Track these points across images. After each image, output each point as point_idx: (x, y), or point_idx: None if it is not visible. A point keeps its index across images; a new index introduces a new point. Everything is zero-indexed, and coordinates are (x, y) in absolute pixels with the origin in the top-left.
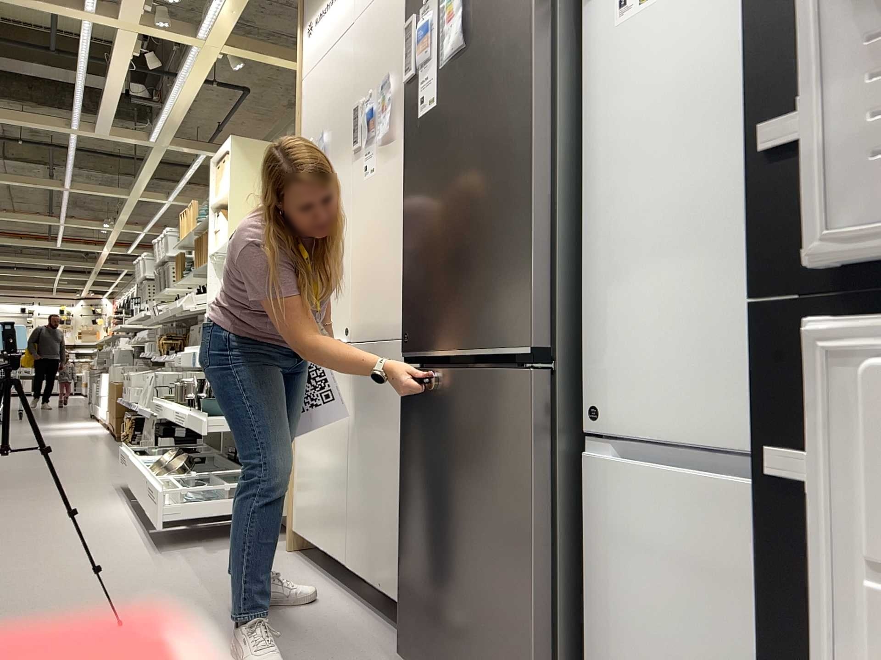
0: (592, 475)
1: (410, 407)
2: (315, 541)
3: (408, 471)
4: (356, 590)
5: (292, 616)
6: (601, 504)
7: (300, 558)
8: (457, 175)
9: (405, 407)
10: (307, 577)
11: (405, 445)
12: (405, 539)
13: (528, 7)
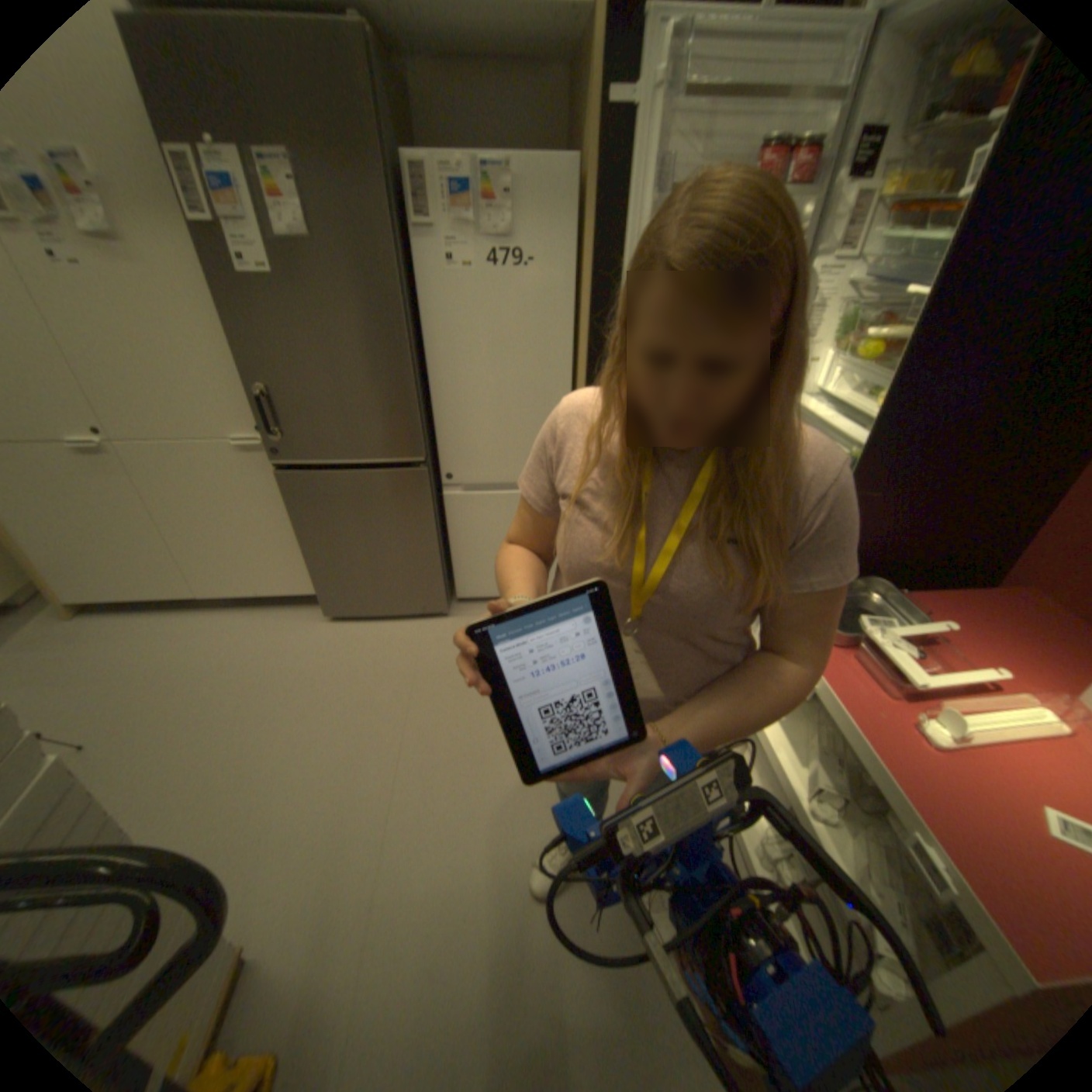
0: (445, 501)
1: (296, 495)
2: (124, 600)
3: (306, 530)
4: (202, 608)
5: (199, 648)
6: (453, 511)
7: (95, 618)
8: (322, 345)
9: (288, 495)
10: (141, 624)
11: (295, 517)
12: (312, 565)
13: (386, 244)
